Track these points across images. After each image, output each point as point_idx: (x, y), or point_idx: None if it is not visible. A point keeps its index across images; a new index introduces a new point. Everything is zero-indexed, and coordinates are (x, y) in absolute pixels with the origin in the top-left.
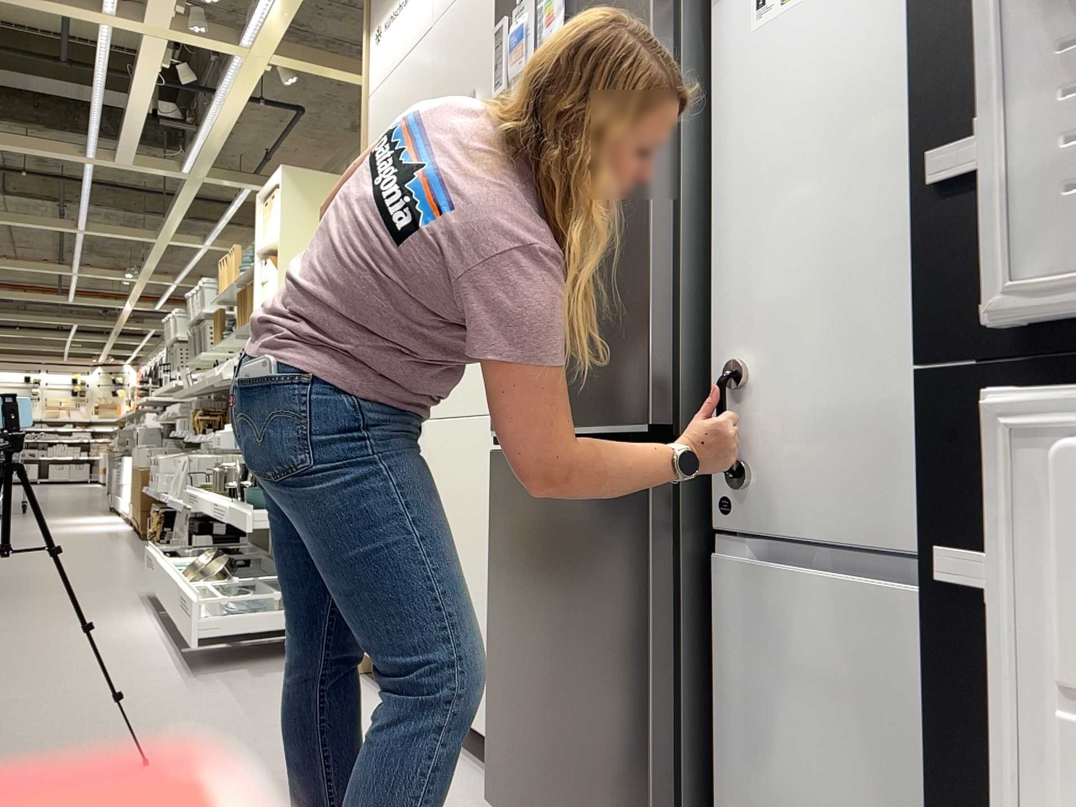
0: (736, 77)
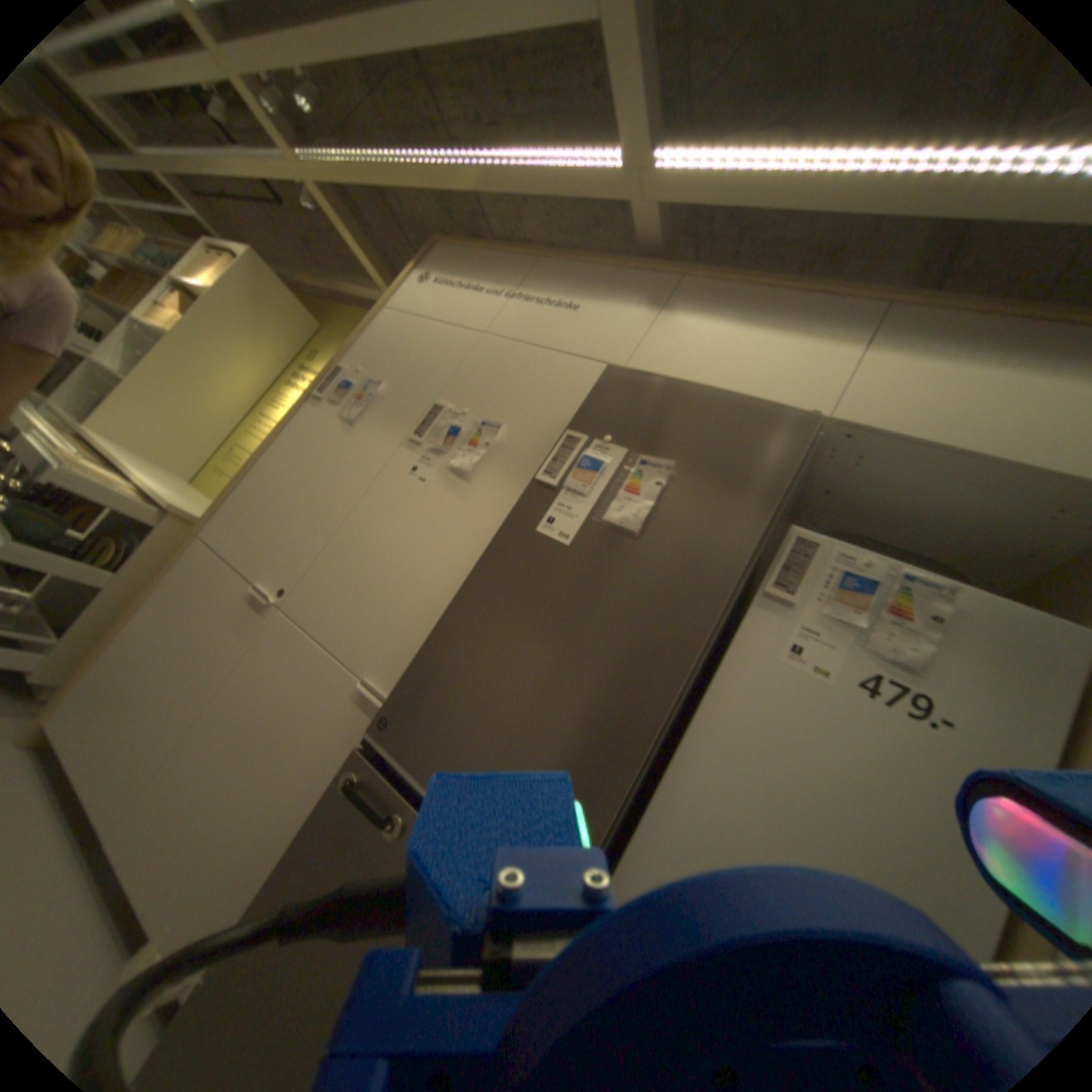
0: (746, 674)
